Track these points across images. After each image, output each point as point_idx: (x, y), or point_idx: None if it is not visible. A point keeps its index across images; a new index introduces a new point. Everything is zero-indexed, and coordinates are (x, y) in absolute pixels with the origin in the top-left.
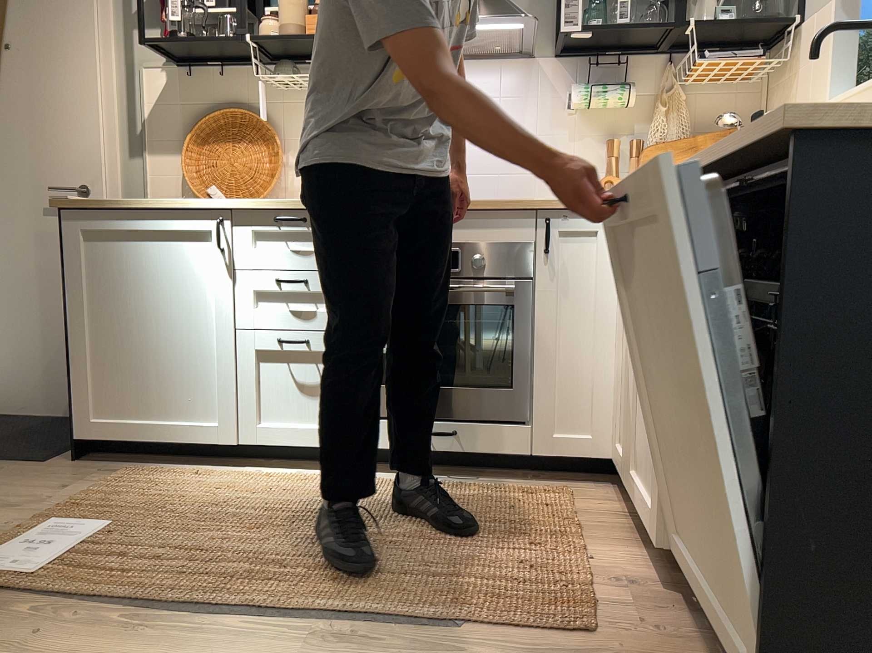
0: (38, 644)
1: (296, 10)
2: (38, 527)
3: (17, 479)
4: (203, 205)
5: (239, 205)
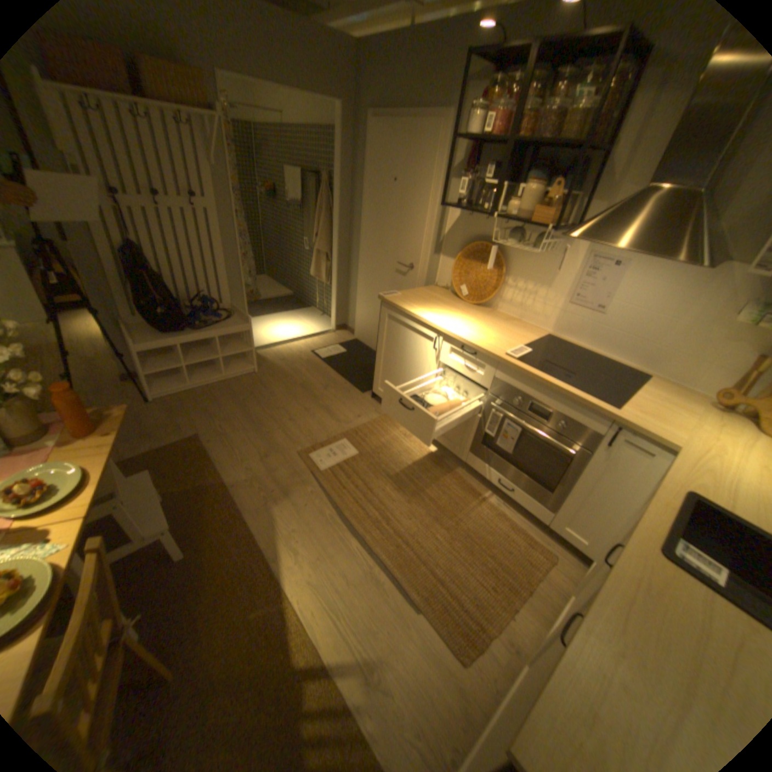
0: (306, 506)
1: (532, 200)
2: (338, 439)
3: (350, 401)
4: (432, 325)
5: (447, 333)
